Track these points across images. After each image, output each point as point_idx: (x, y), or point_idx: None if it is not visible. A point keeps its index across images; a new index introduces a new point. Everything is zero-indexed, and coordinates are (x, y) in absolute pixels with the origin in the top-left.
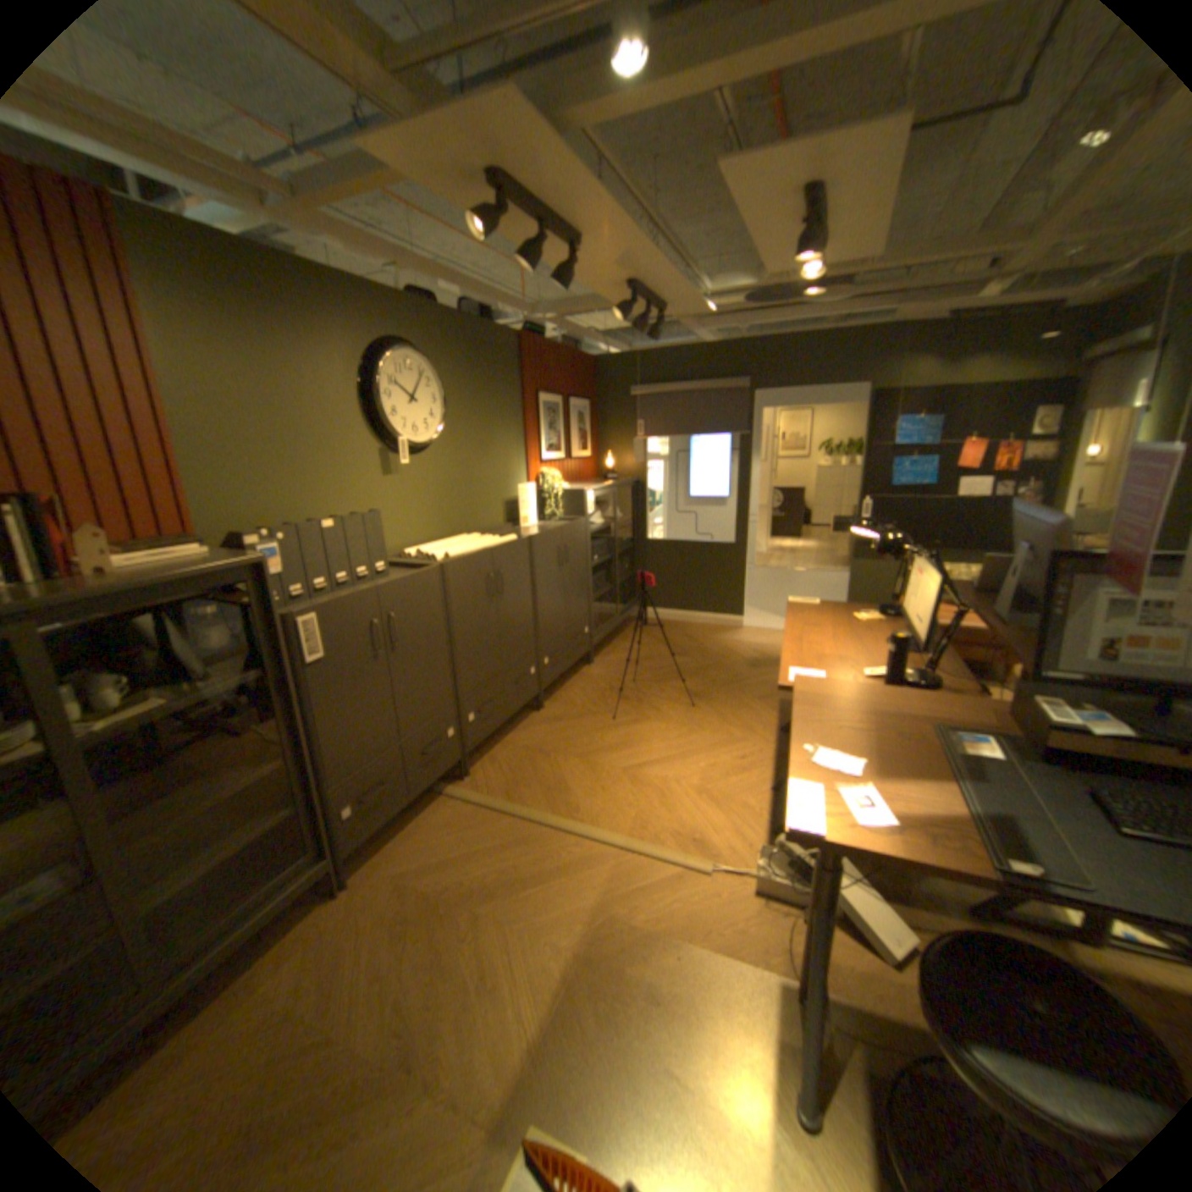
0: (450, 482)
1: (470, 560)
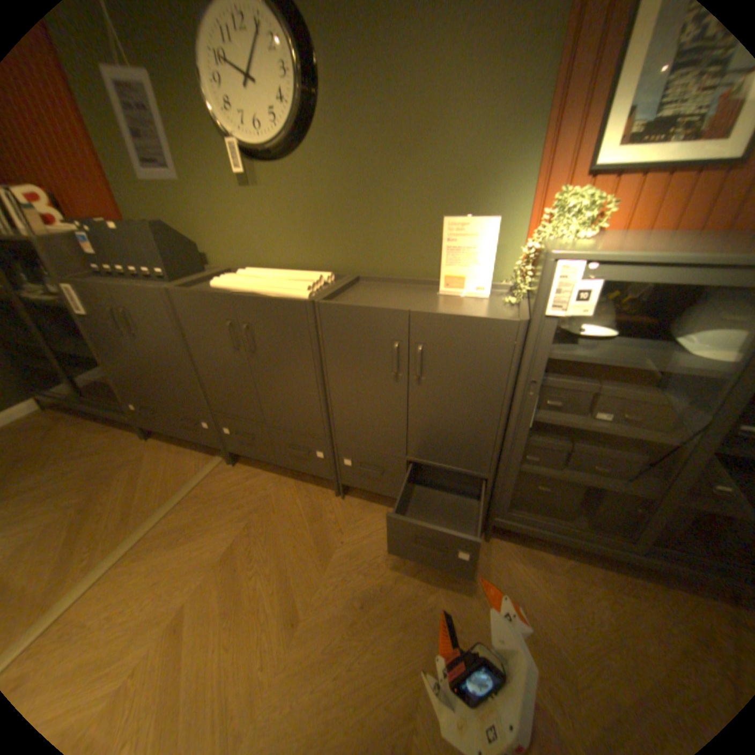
0: (328, 199)
1: (196, 295)
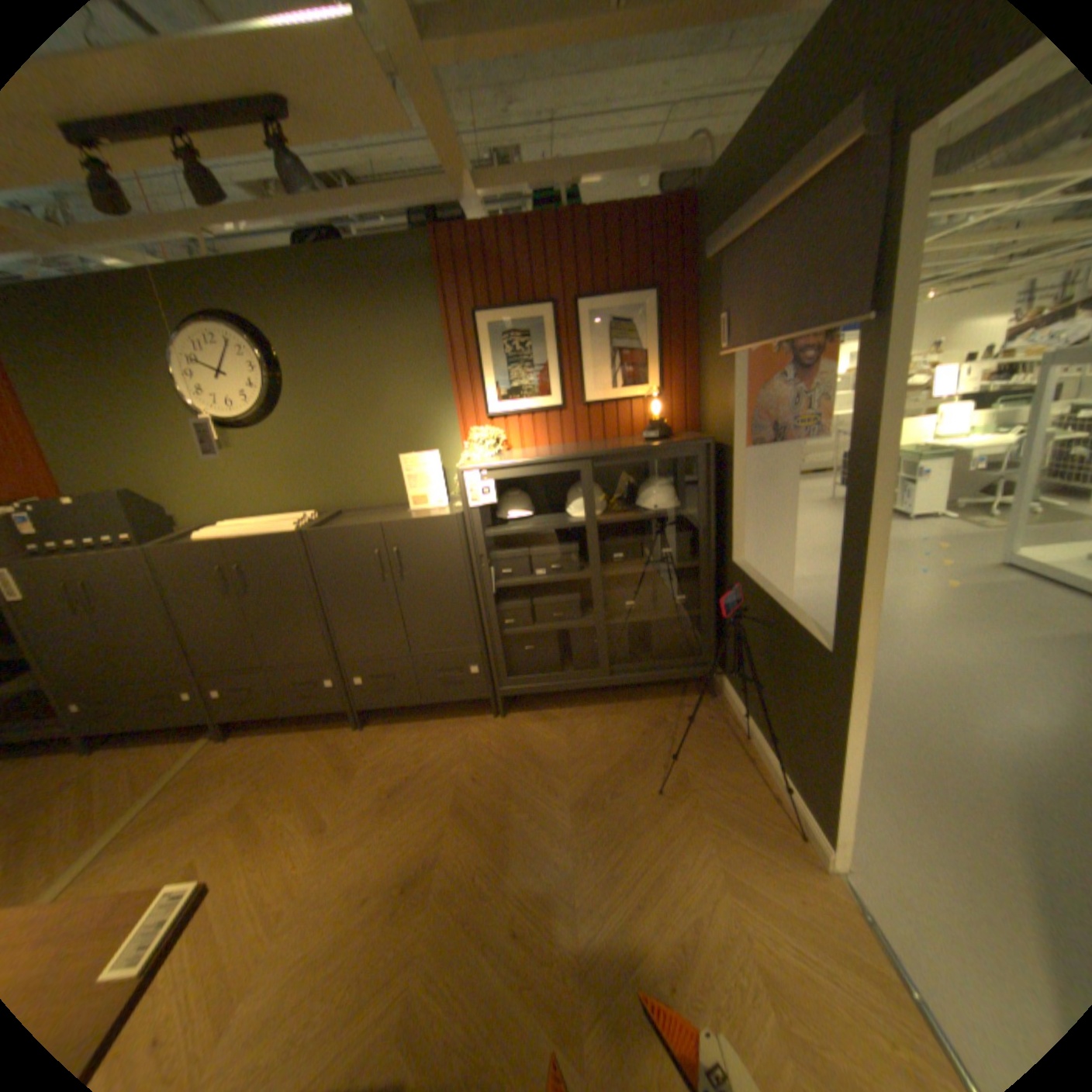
0: (303, 453)
1: (181, 549)
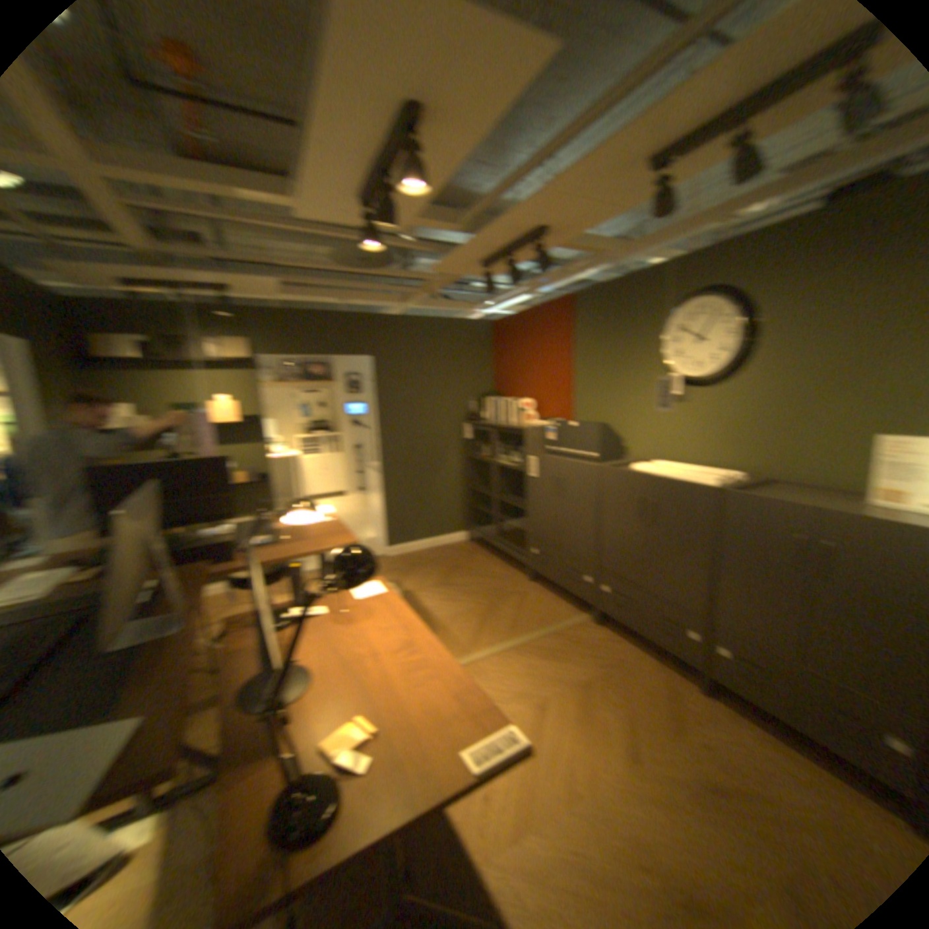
0: (755, 415)
1: (625, 474)
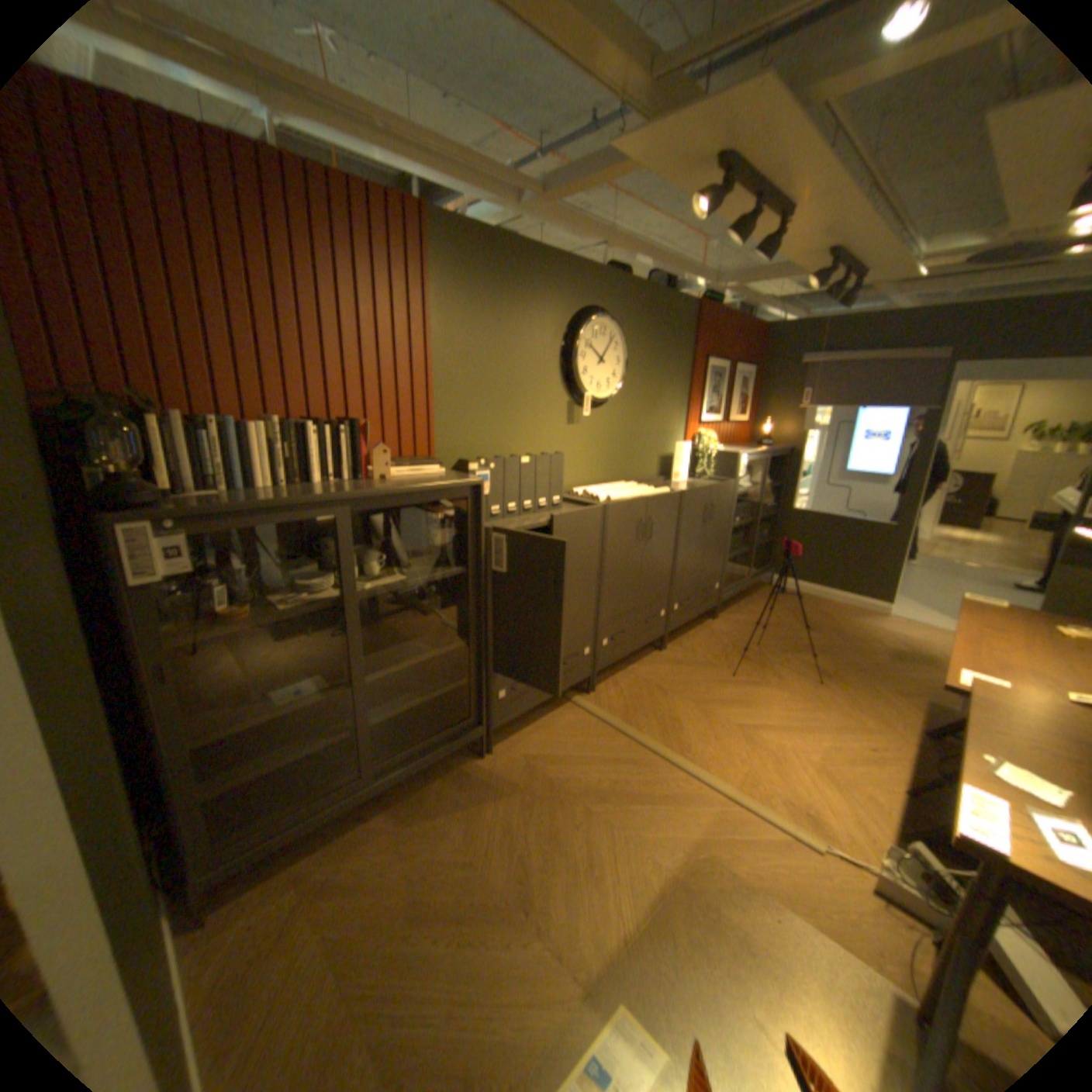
0: (617, 435)
1: (628, 505)
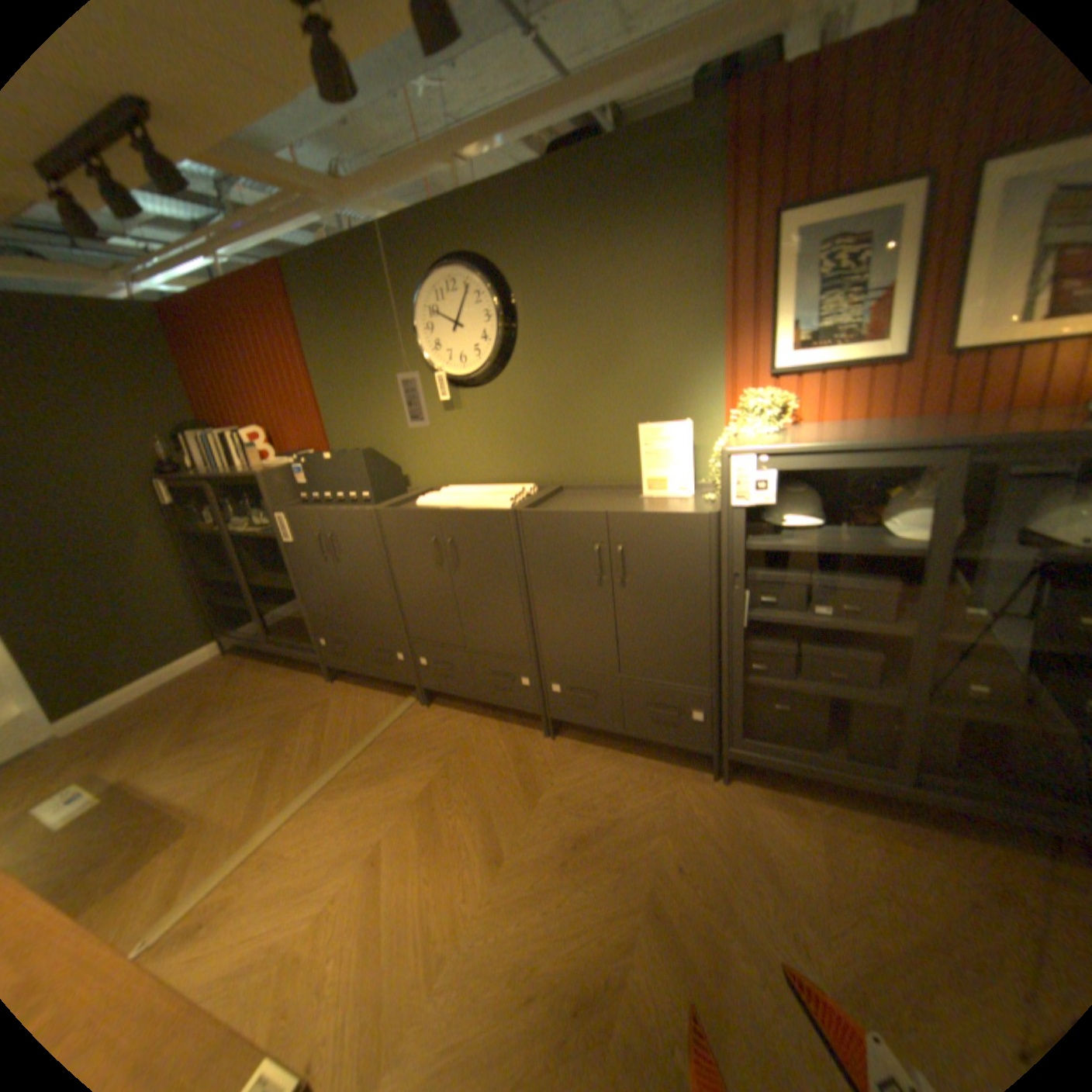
0: (530, 417)
1: (406, 514)
